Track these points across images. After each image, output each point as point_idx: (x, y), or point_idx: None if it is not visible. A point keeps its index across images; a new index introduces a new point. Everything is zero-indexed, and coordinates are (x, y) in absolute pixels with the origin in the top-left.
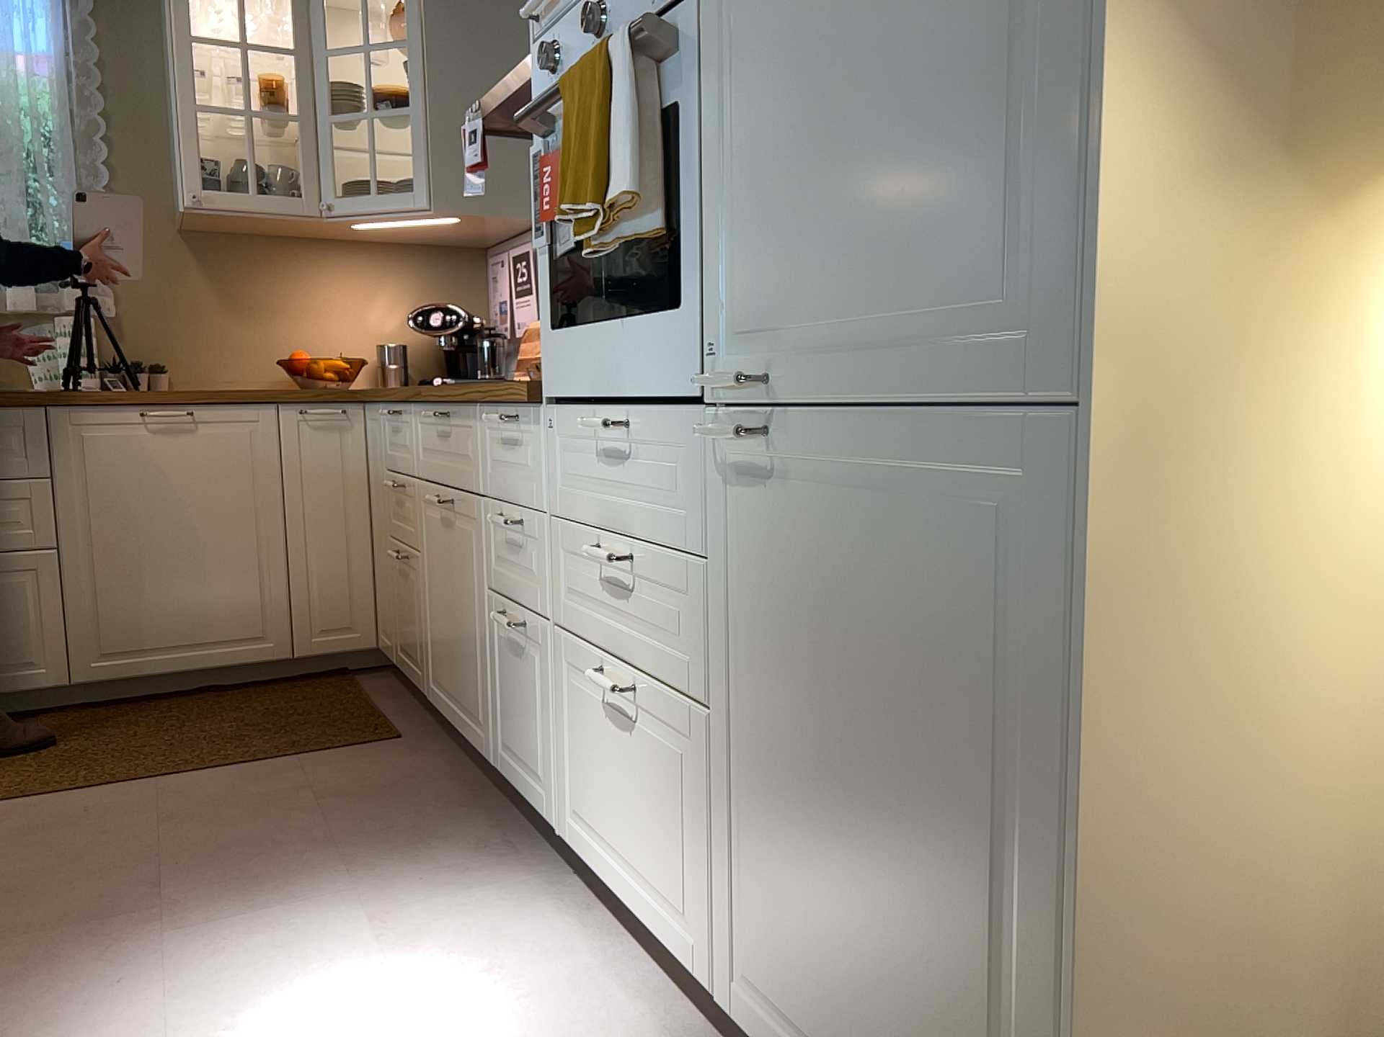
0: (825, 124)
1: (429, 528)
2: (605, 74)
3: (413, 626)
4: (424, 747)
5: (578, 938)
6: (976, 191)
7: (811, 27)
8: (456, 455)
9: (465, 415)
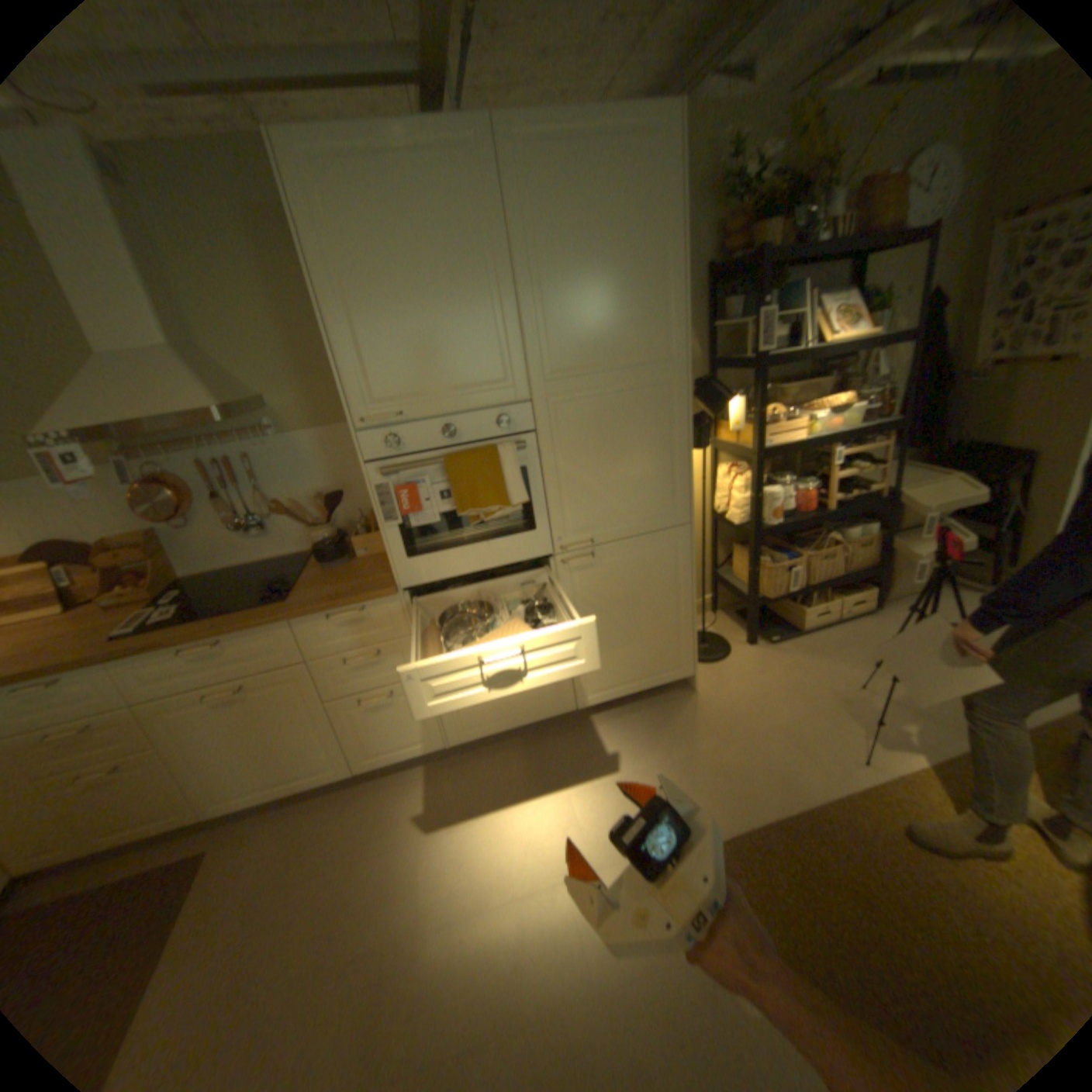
0: (604, 475)
1: (180, 723)
2: (493, 460)
3: (148, 799)
4: (232, 836)
5: (490, 759)
6: (656, 489)
7: (595, 450)
8: (239, 659)
9: (259, 631)
